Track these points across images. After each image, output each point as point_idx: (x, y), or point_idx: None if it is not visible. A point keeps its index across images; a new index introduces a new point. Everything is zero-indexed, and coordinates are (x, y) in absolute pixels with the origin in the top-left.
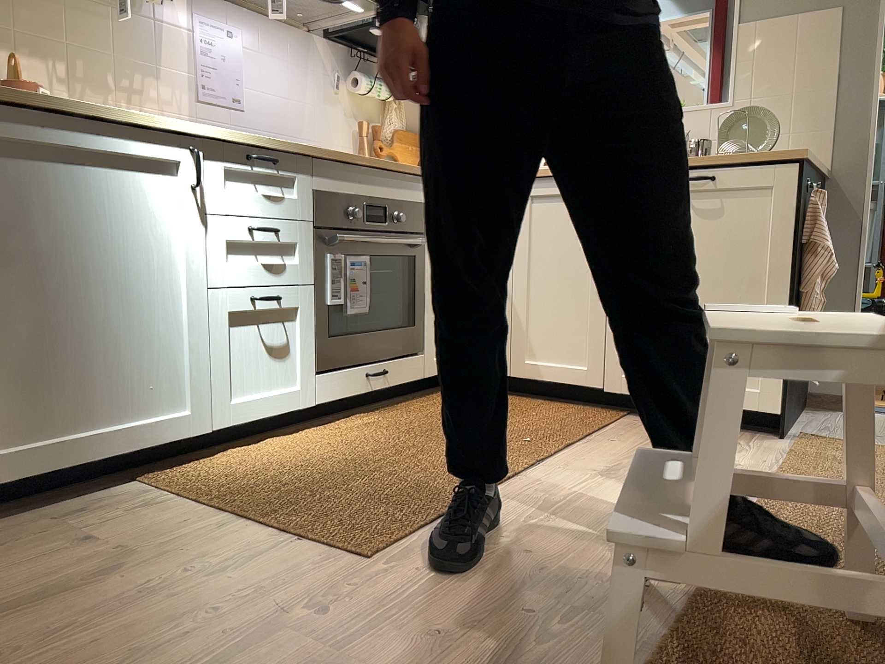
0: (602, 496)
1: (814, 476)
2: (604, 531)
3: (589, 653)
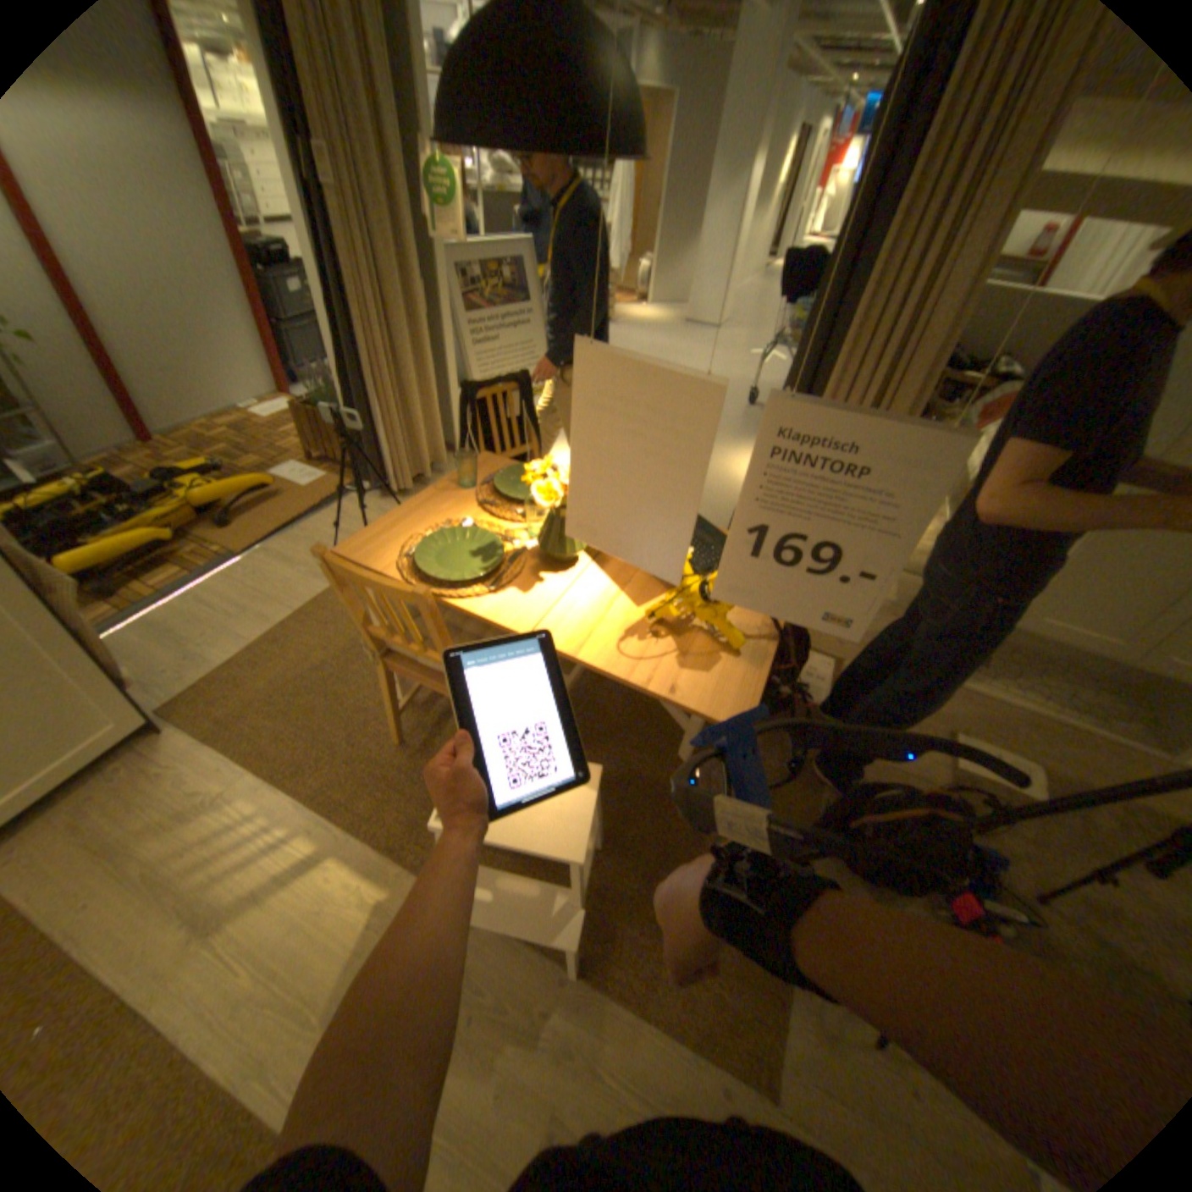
0: (262, 942)
1: (267, 747)
2: (340, 948)
3: (507, 978)
